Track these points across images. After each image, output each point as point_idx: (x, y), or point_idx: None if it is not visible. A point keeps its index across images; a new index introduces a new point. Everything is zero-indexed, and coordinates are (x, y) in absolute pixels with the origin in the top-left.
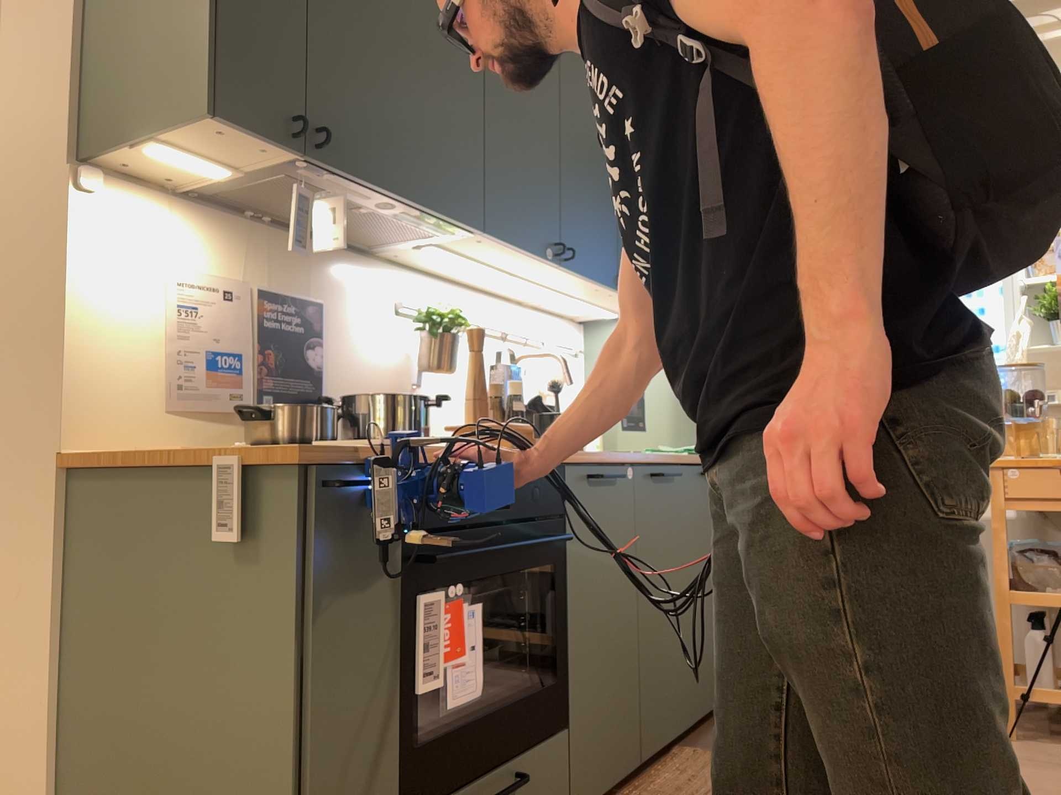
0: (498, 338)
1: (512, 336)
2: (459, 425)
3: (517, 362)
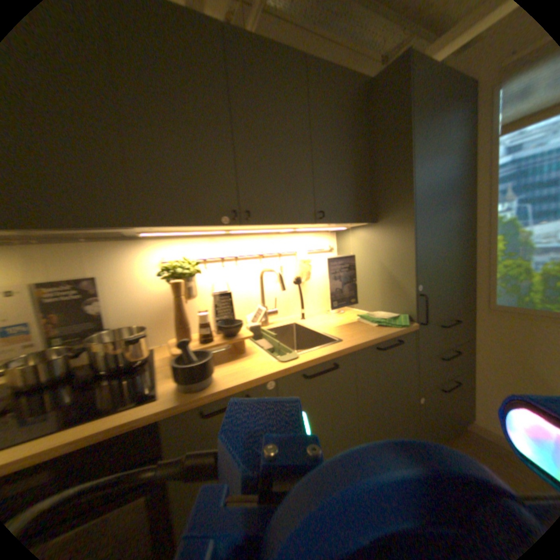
0: (262, 256)
1: (268, 254)
2: (174, 341)
3: (261, 274)
